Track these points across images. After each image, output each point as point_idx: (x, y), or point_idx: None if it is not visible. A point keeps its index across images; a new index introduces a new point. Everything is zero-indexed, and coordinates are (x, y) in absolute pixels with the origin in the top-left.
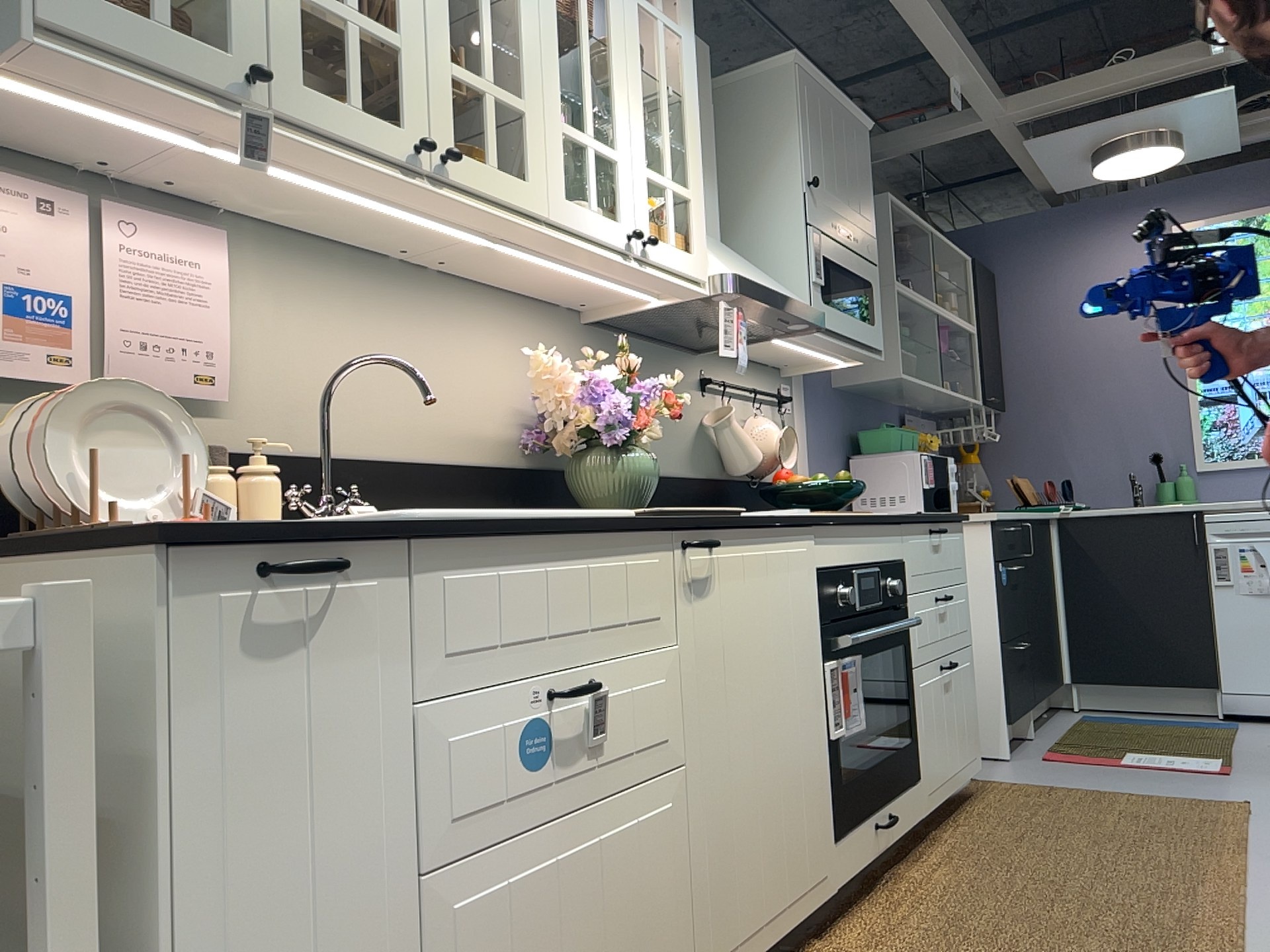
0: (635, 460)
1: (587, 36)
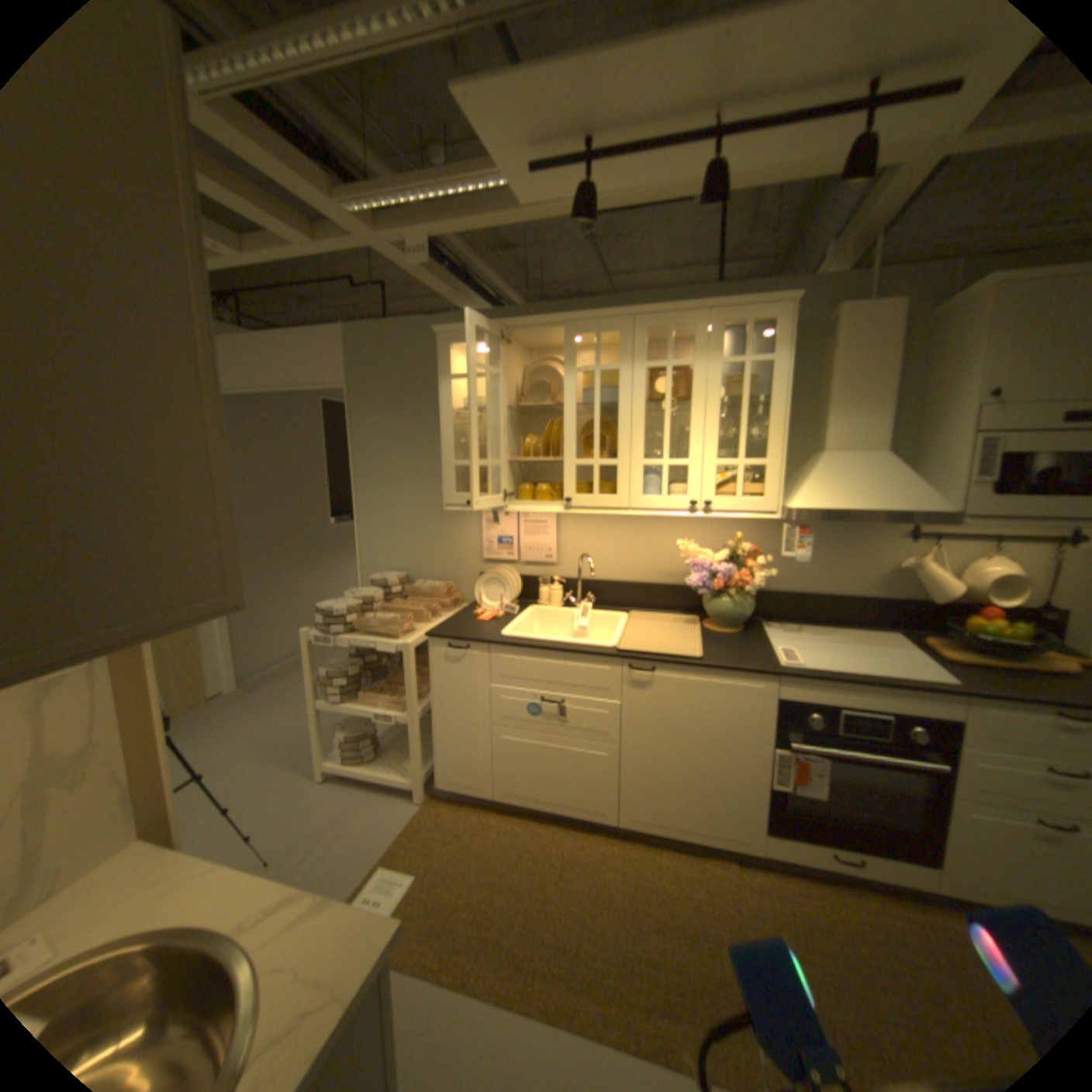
0: (726, 604)
1: (668, 409)
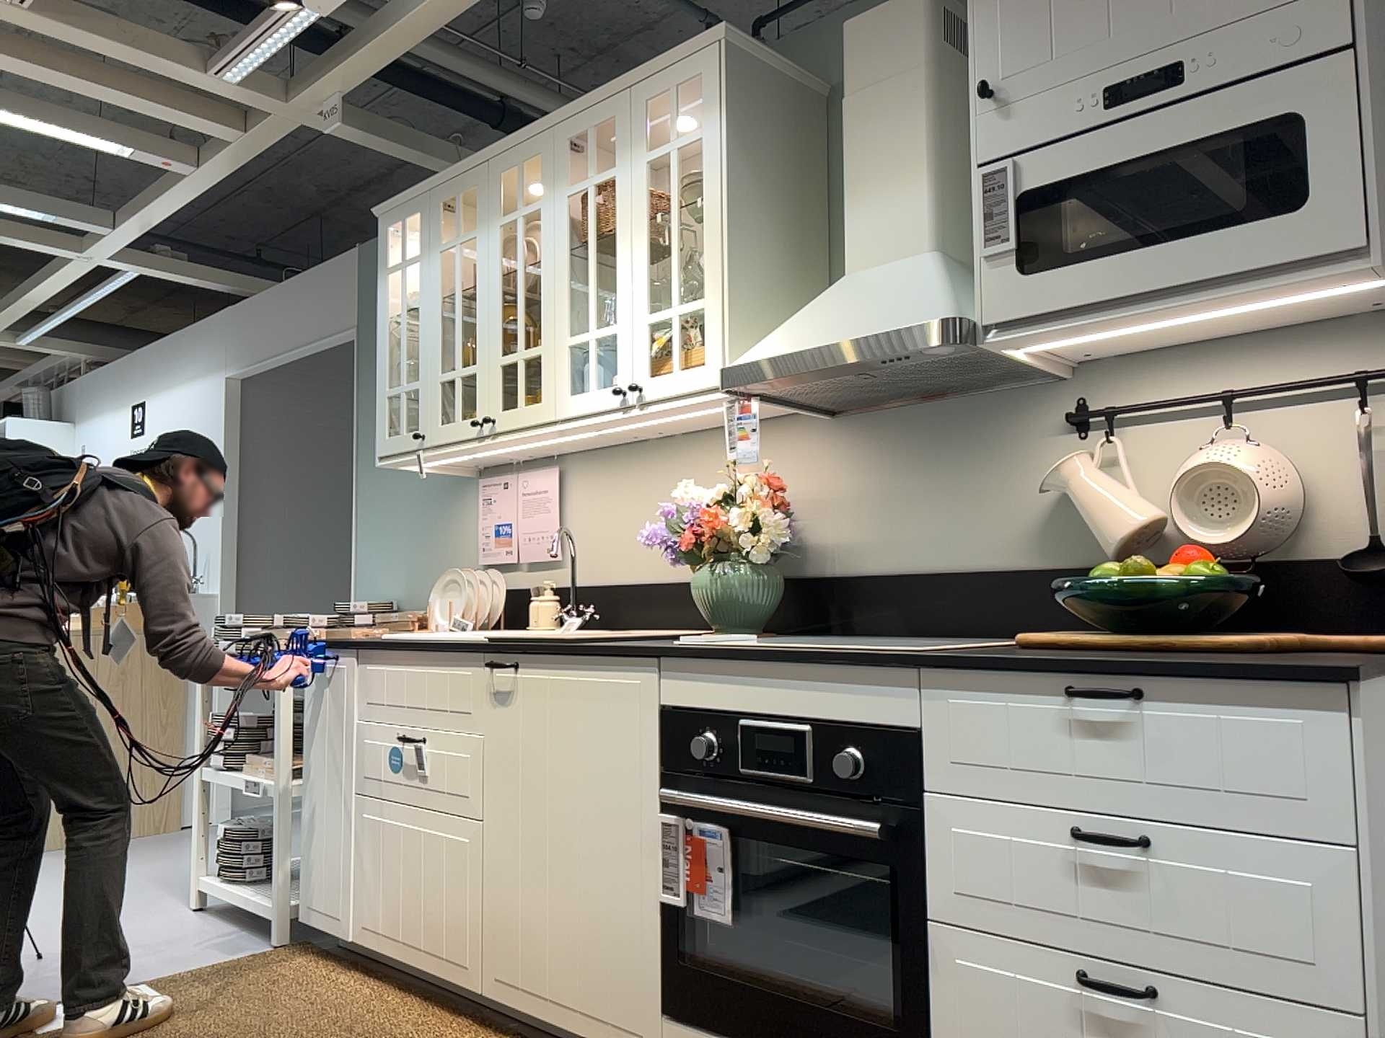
0: (711, 577)
1: (591, 248)
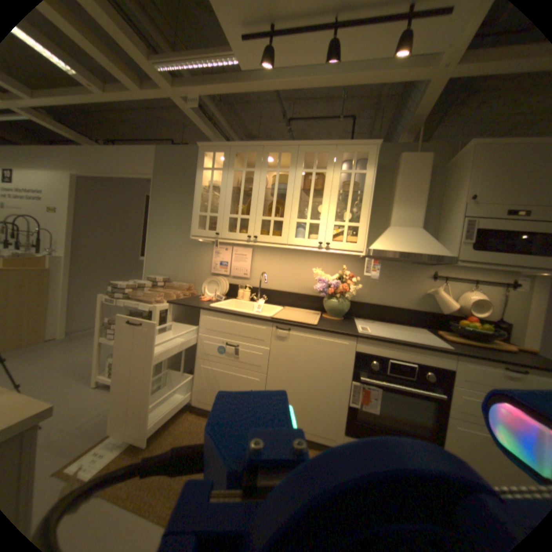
0: (334, 301)
1: (311, 193)
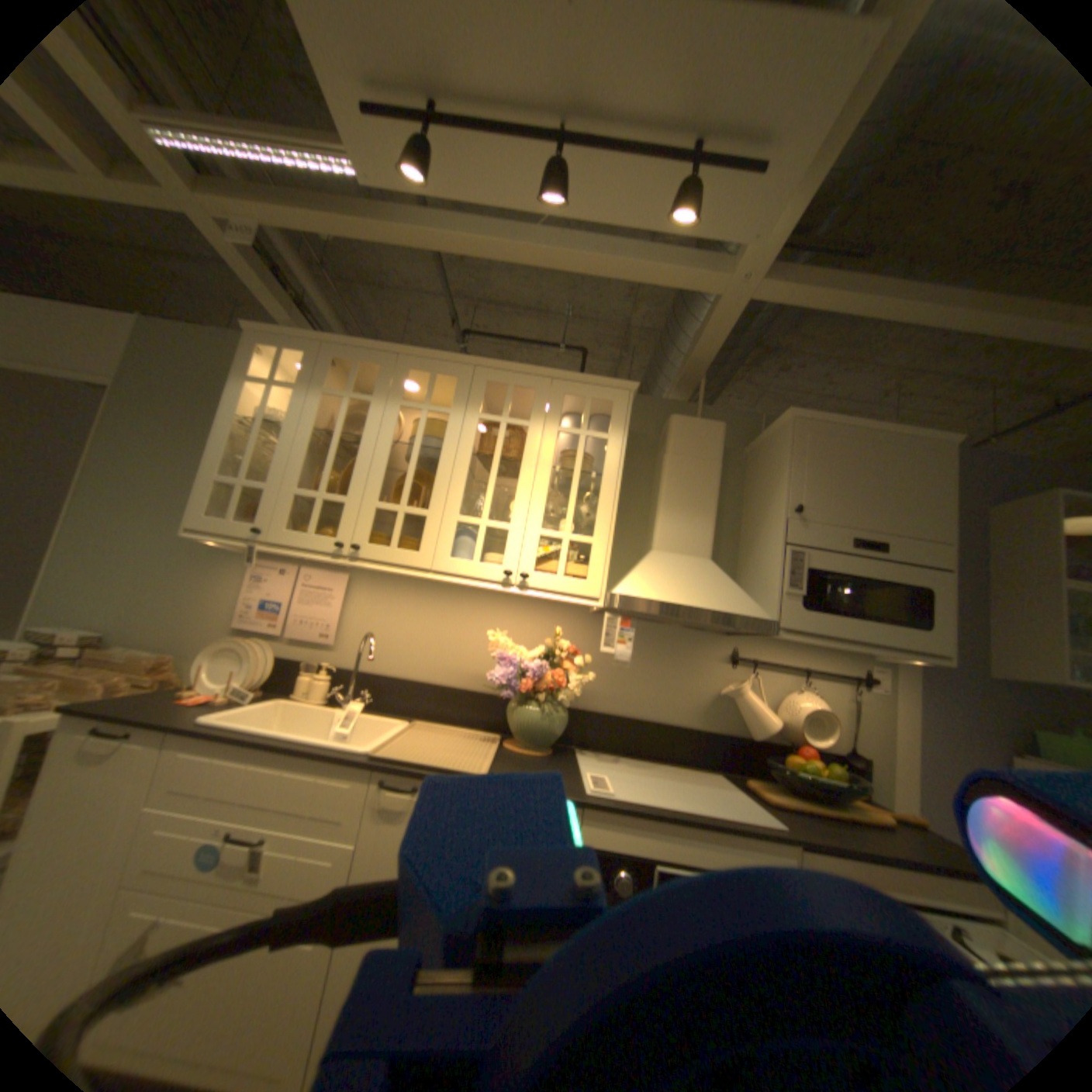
0: (532, 712)
1: (495, 464)
